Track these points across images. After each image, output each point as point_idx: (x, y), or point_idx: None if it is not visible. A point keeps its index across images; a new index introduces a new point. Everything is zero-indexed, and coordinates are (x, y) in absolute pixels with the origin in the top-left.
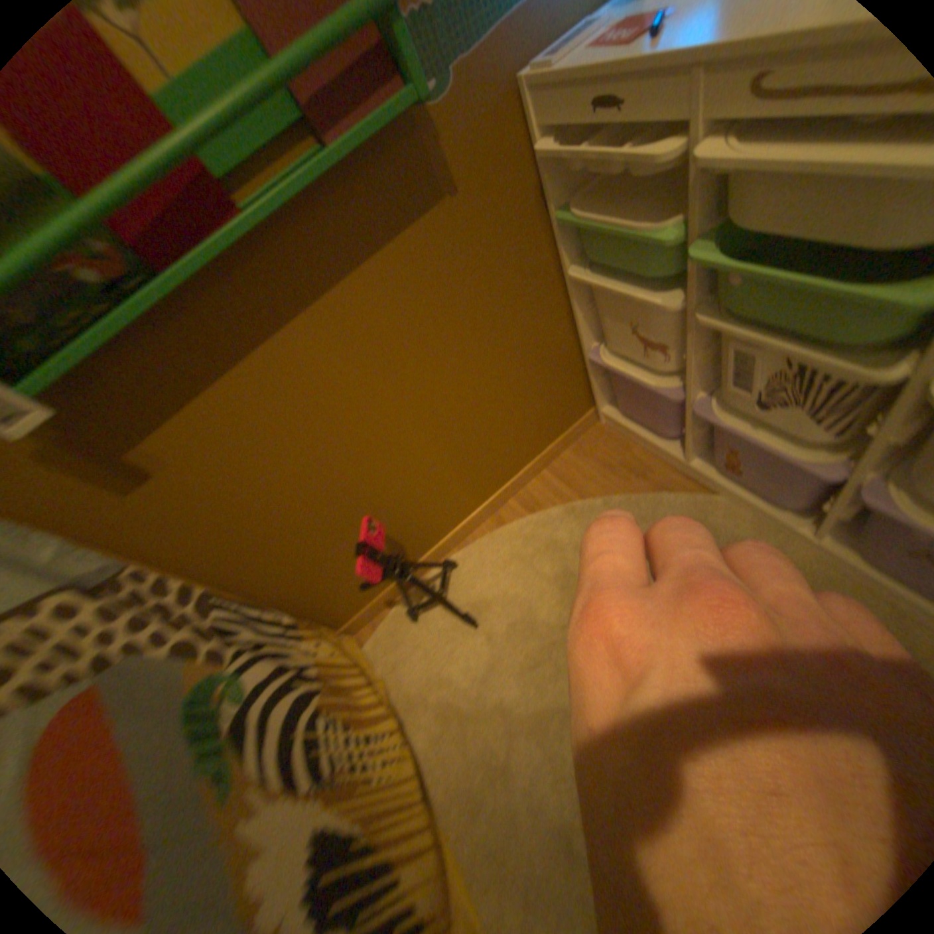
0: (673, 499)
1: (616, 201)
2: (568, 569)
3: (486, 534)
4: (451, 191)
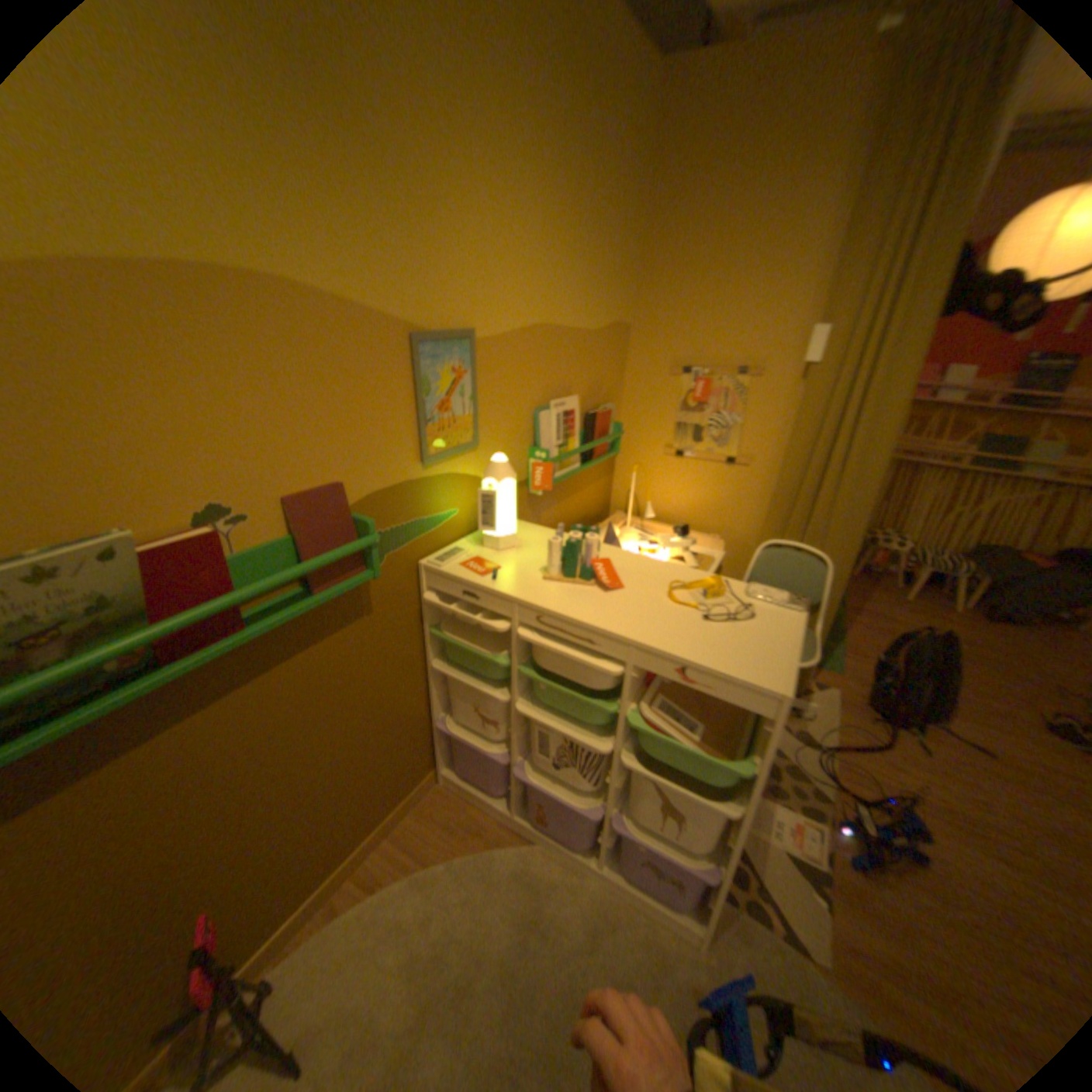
0: (504, 855)
1: (471, 632)
2: (414, 954)
3: (315, 934)
4: (371, 612)
